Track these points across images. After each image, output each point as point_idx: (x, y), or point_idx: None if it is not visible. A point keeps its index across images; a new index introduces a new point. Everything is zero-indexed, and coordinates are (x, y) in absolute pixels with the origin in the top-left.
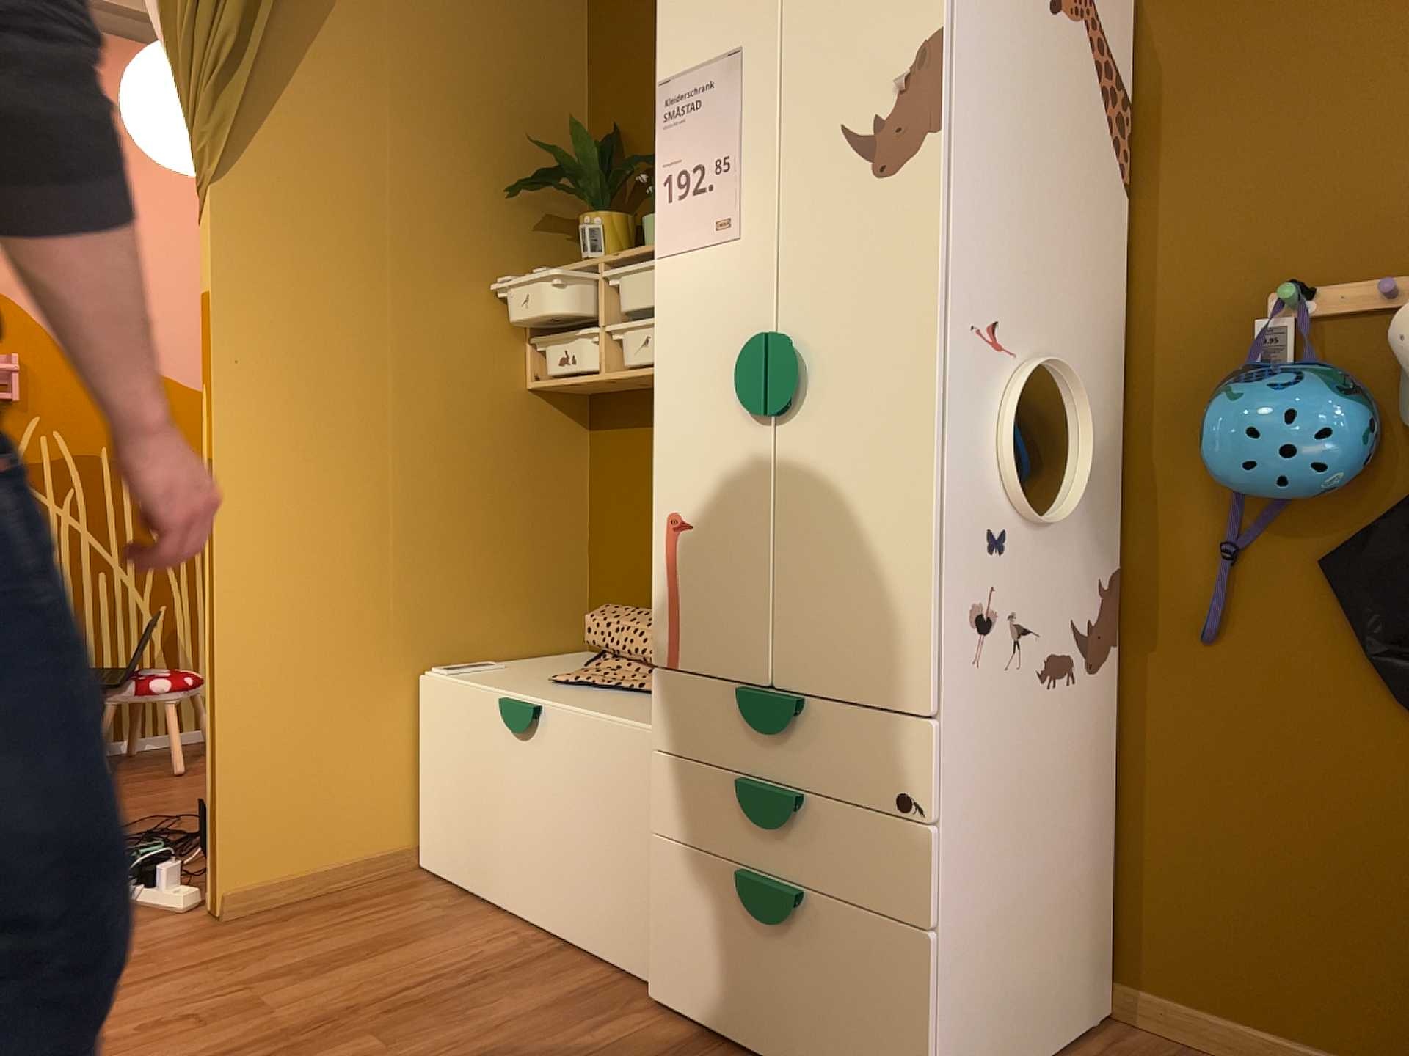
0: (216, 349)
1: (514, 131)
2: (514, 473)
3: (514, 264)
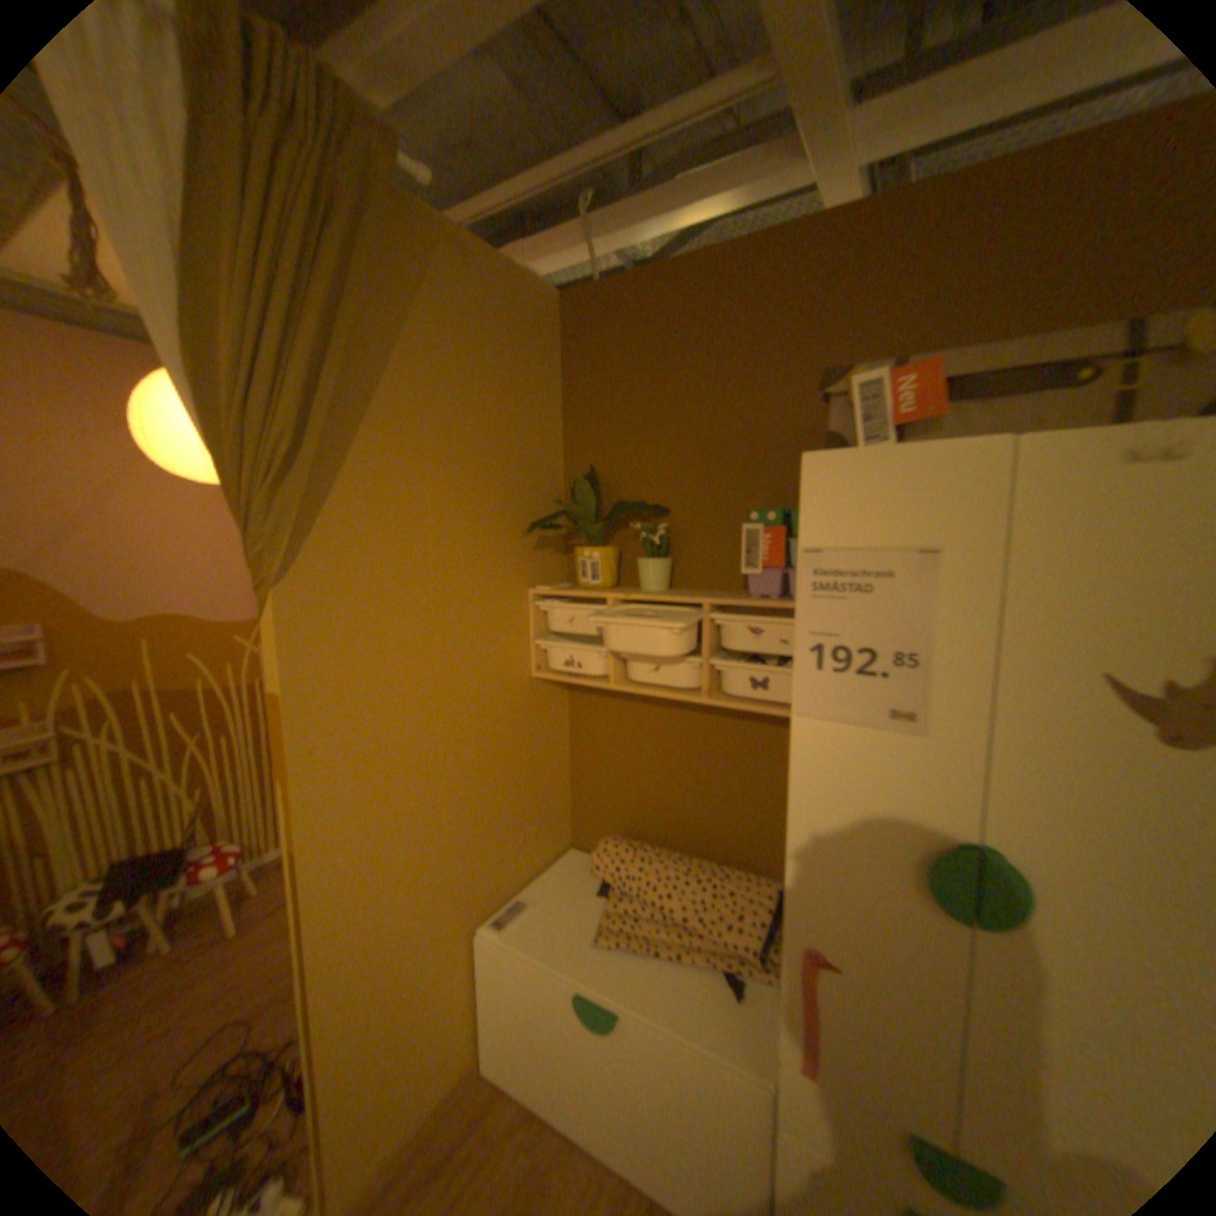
0: (289, 748)
1: (517, 473)
2: (526, 744)
3: (520, 583)
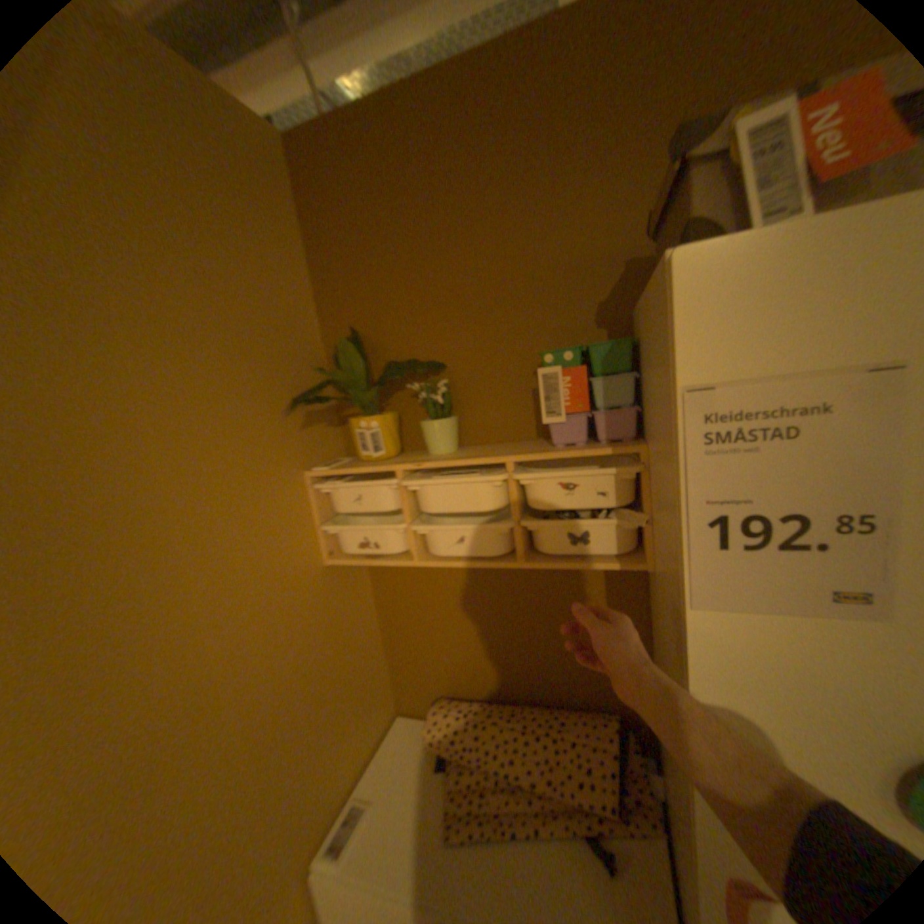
0: None
1: (266, 343)
2: (333, 637)
3: (294, 467)
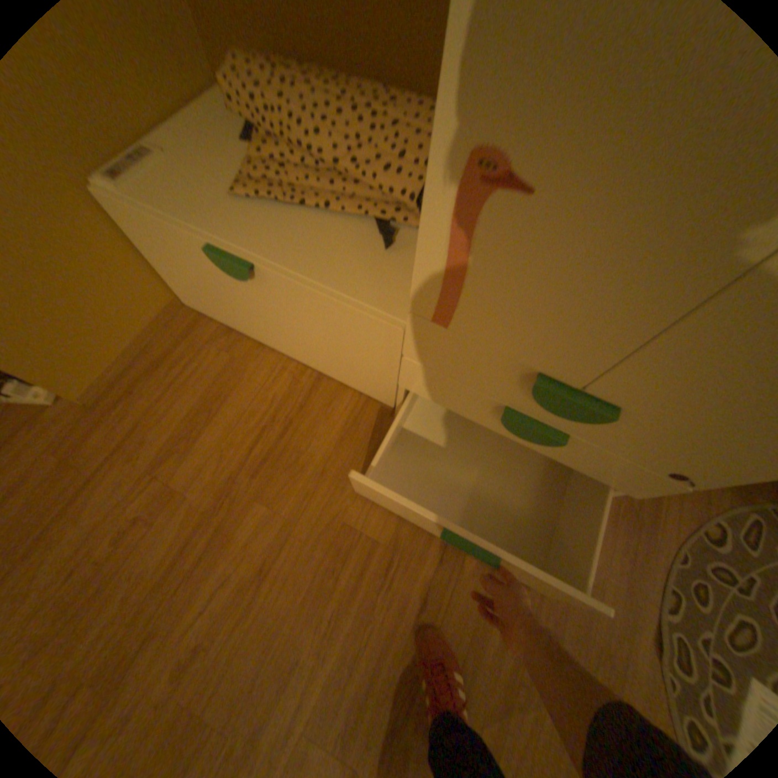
0: None
1: None
2: None
3: None
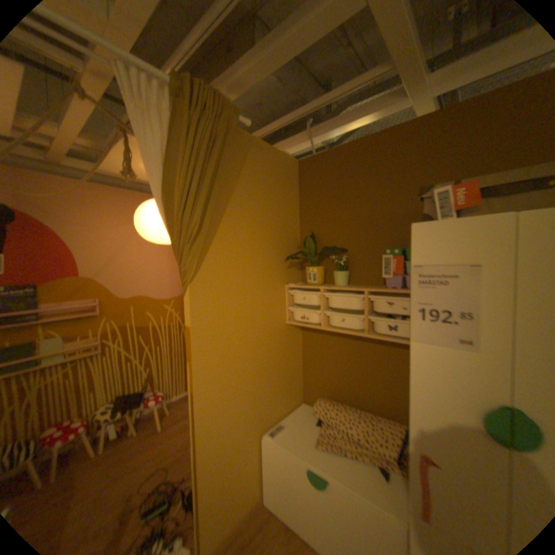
0: (192, 348)
1: (280, 236)
2: (283, 353)
3: (281, 282)
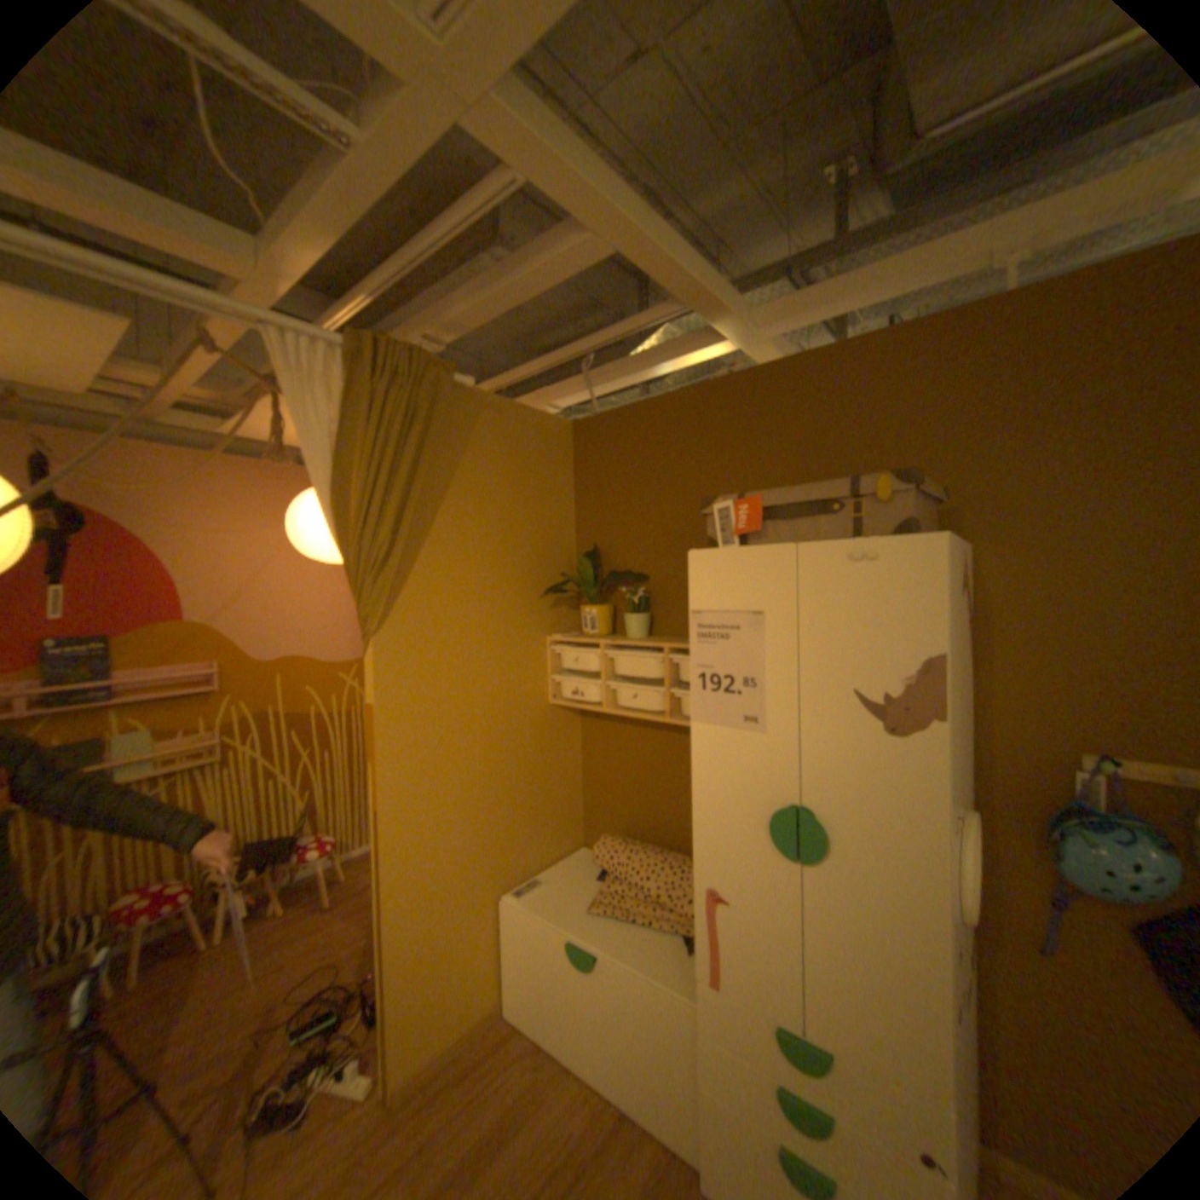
0: (376, 742)
1: (537, 553)
2: (544, 757)
3: (540, 632)
